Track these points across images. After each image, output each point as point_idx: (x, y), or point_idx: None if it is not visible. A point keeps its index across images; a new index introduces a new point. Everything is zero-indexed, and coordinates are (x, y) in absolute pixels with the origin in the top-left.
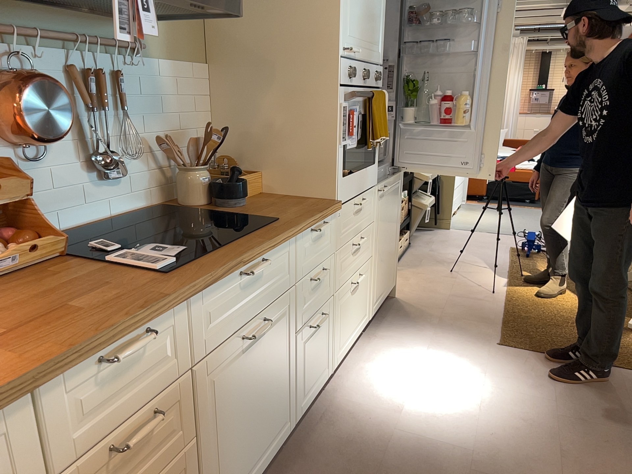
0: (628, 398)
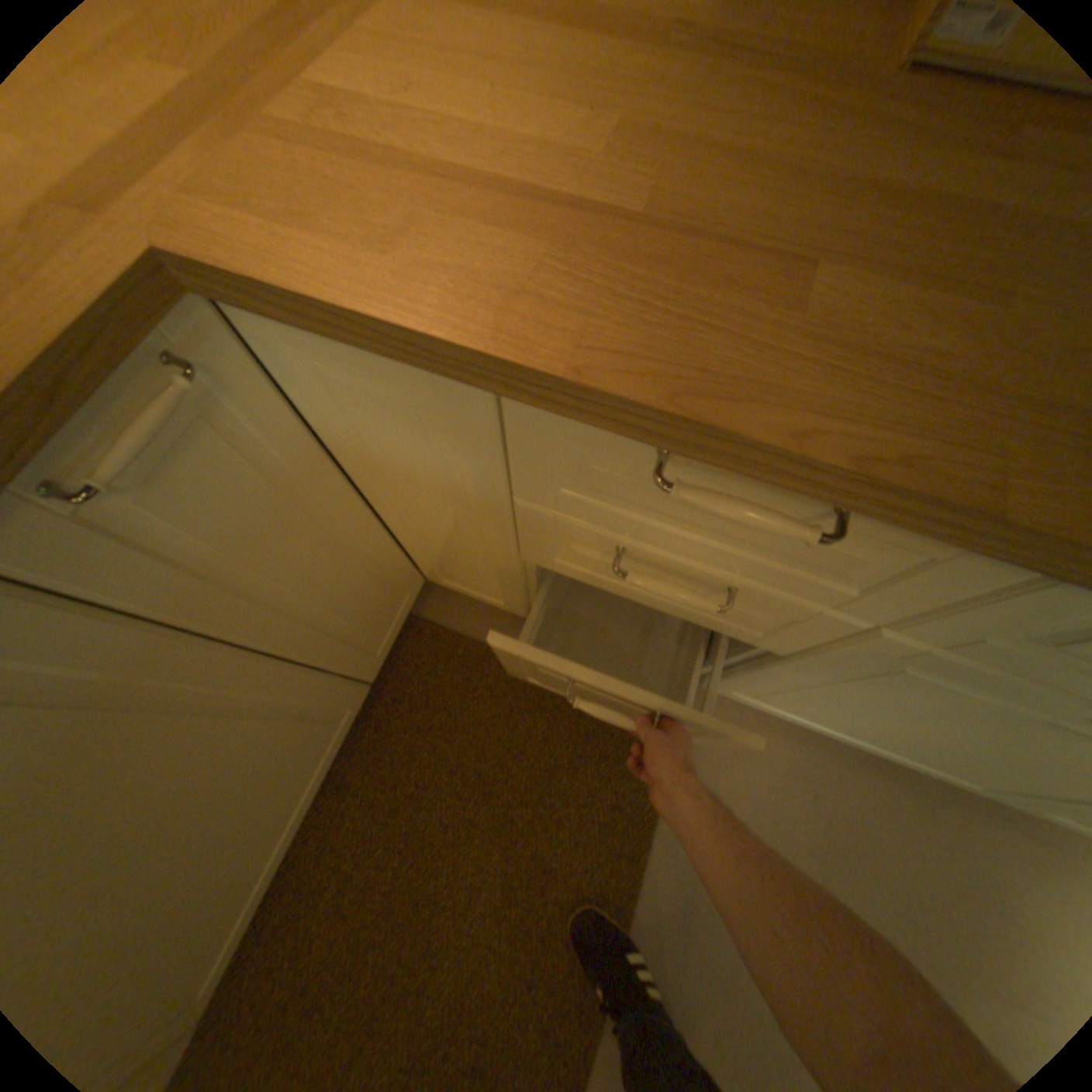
0: None
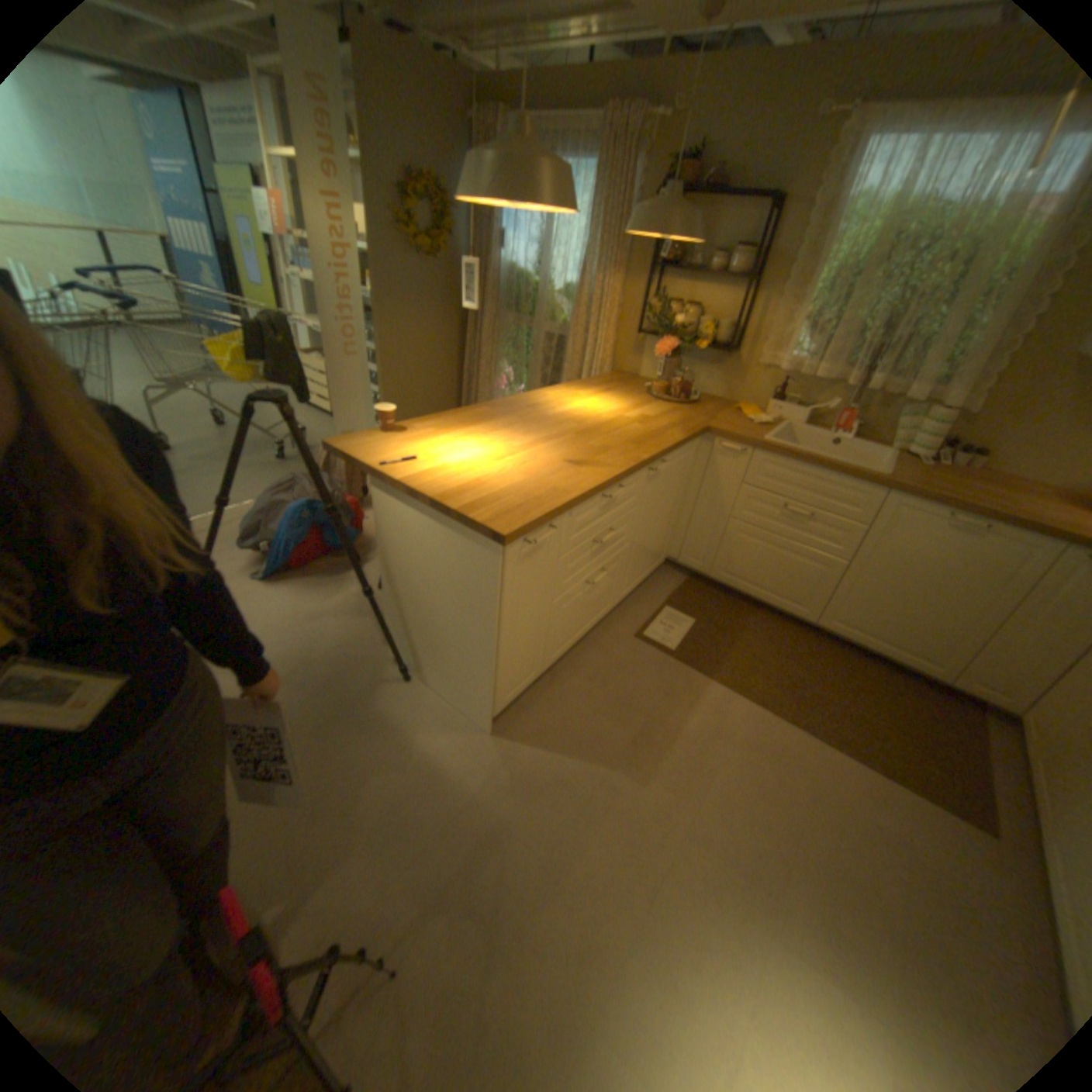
0: (445, 999)
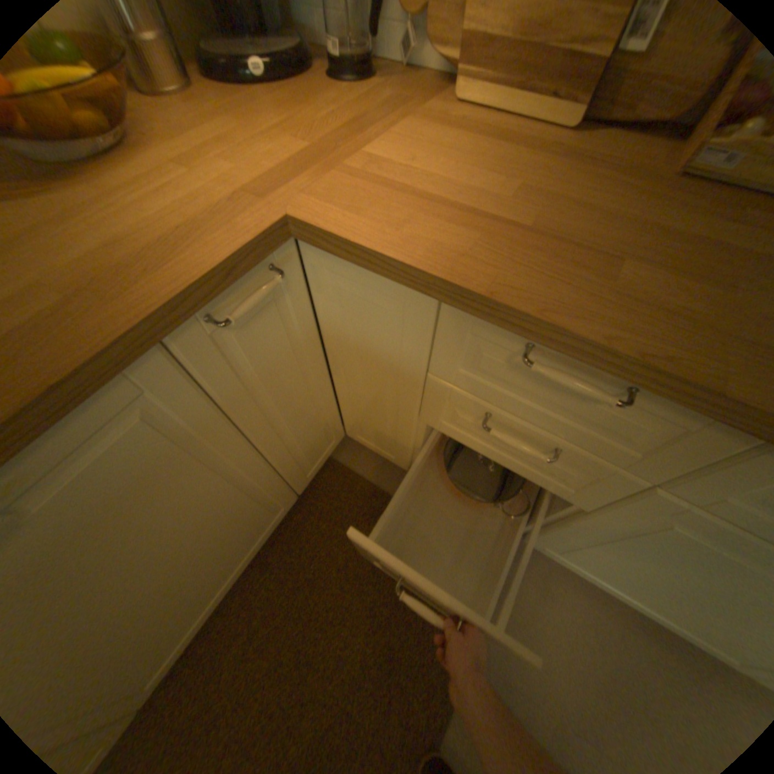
0: None
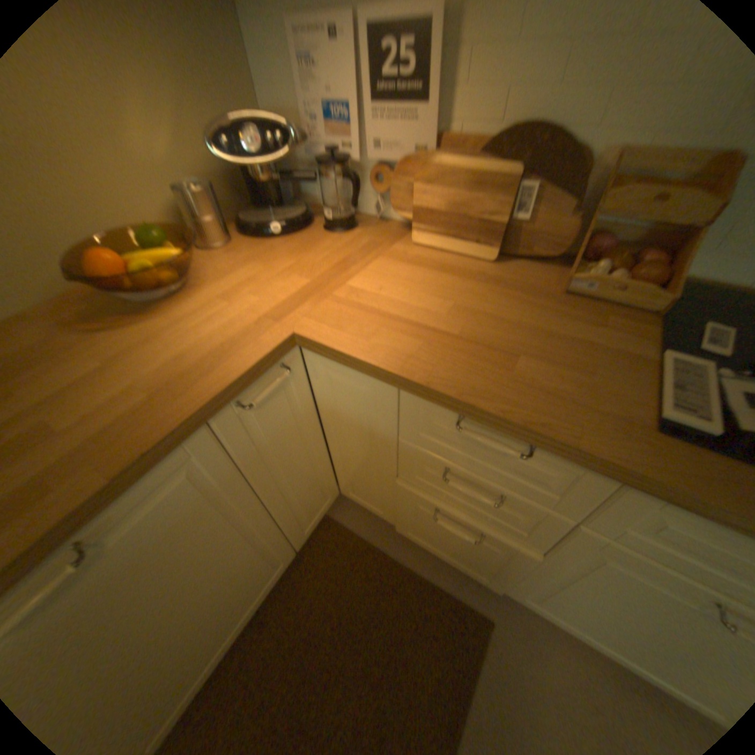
0: None
